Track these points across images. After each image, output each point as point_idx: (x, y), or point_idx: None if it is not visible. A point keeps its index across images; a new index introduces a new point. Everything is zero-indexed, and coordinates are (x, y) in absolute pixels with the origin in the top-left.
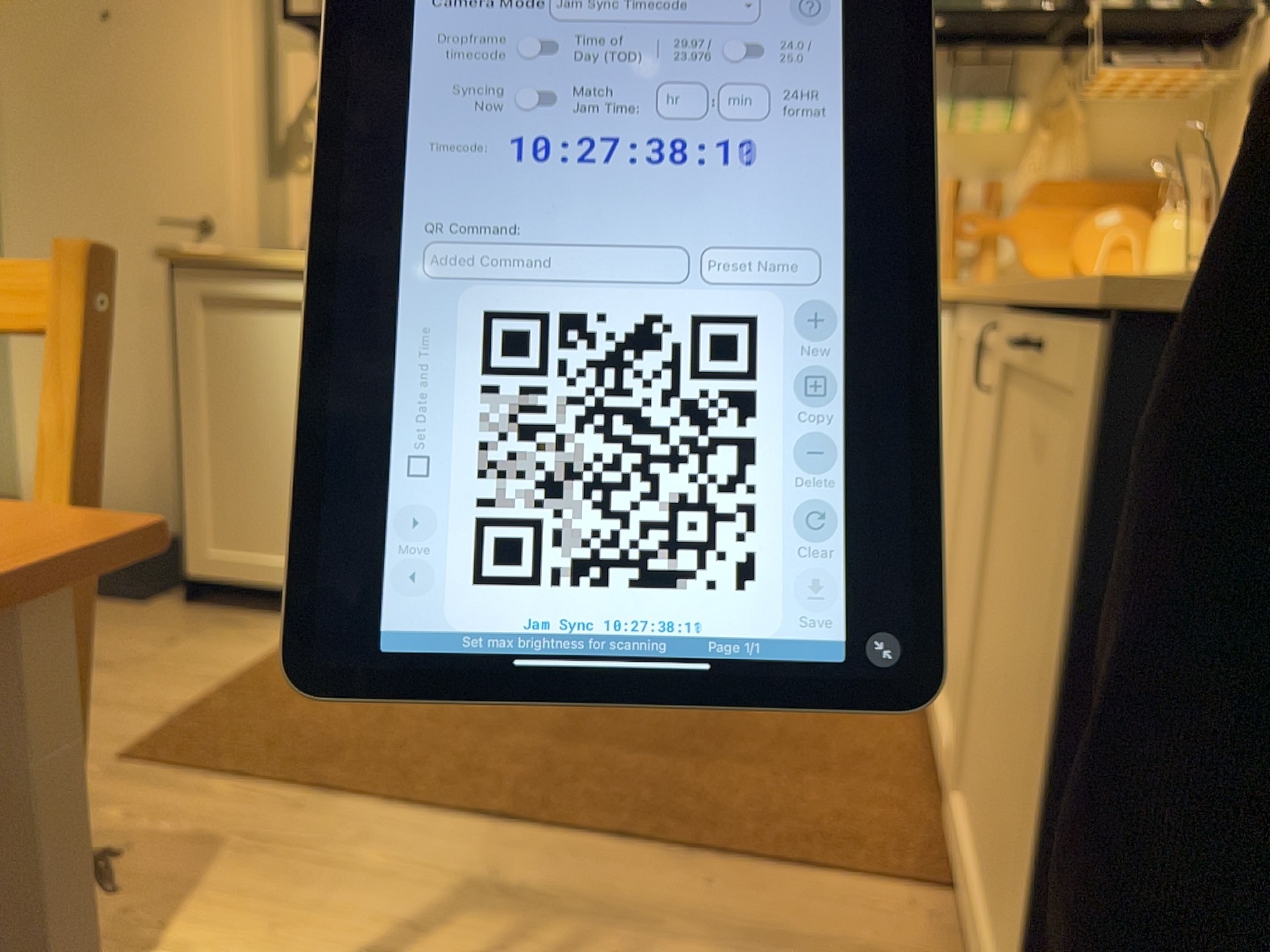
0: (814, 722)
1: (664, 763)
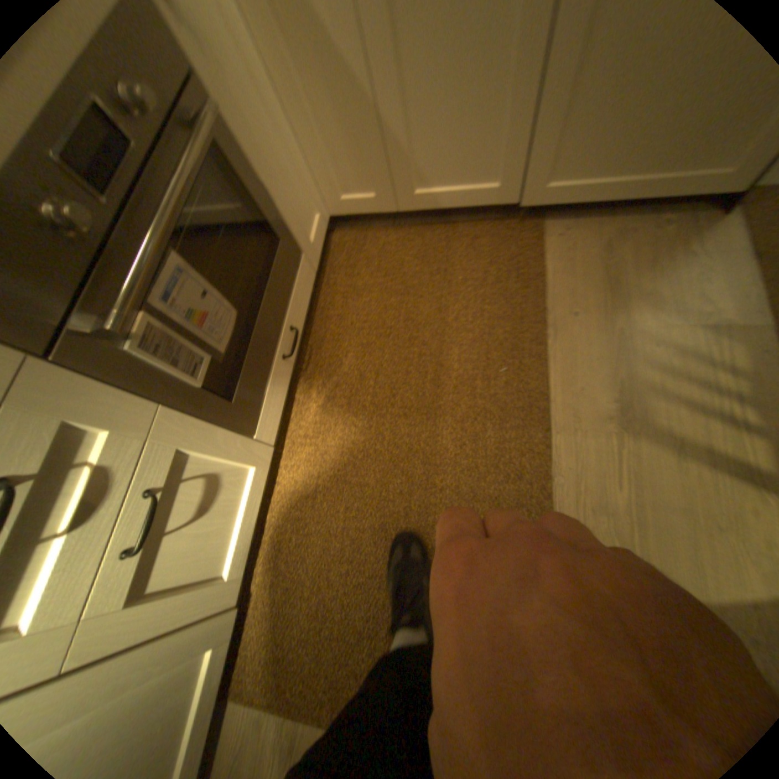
0: (385, 280)
1: (457, 351)
